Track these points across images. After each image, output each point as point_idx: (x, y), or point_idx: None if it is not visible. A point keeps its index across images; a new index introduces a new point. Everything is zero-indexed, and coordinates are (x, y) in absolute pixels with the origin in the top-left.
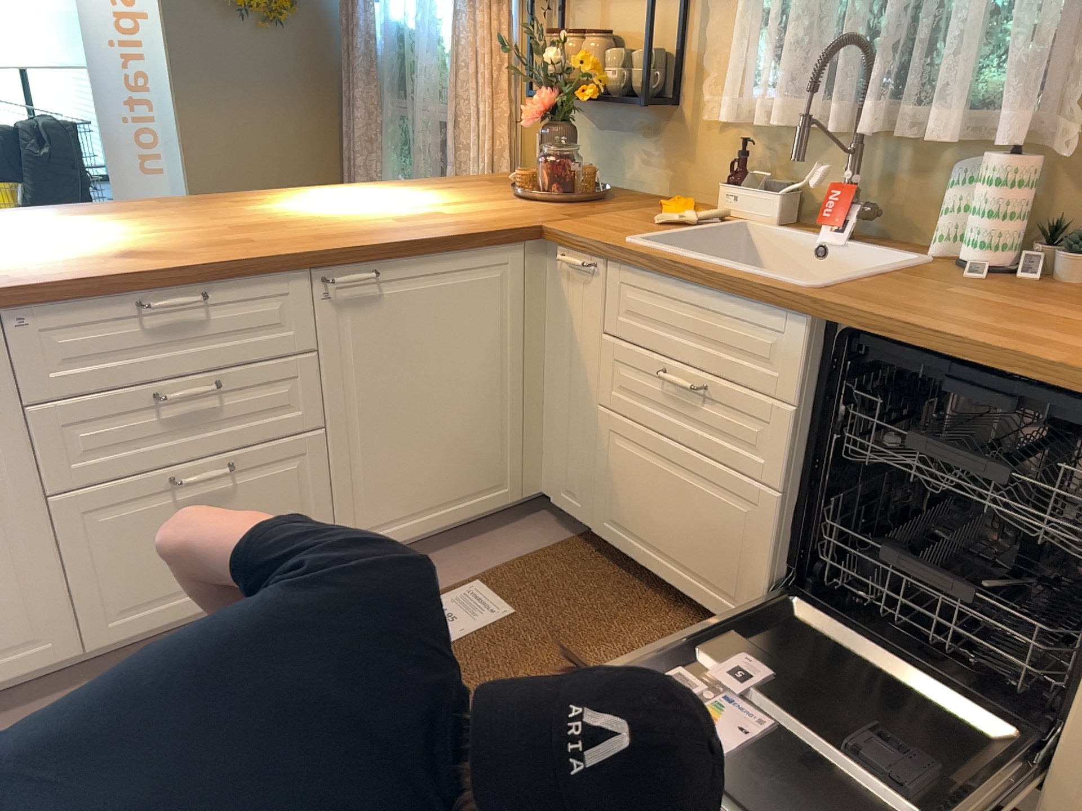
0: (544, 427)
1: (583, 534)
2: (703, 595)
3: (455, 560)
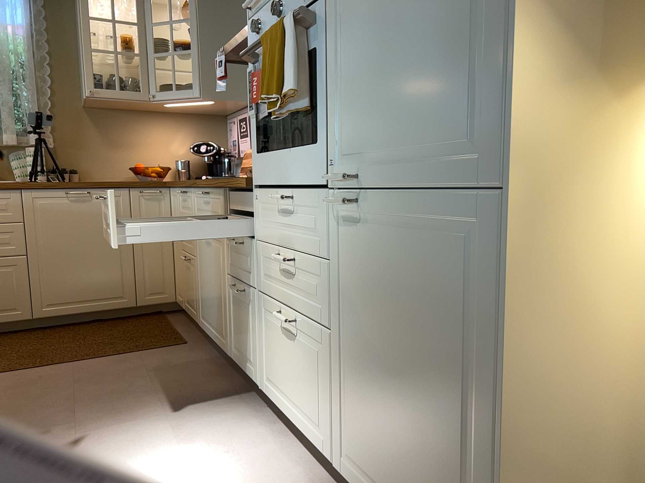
0: None
1: None
2: None
3: None
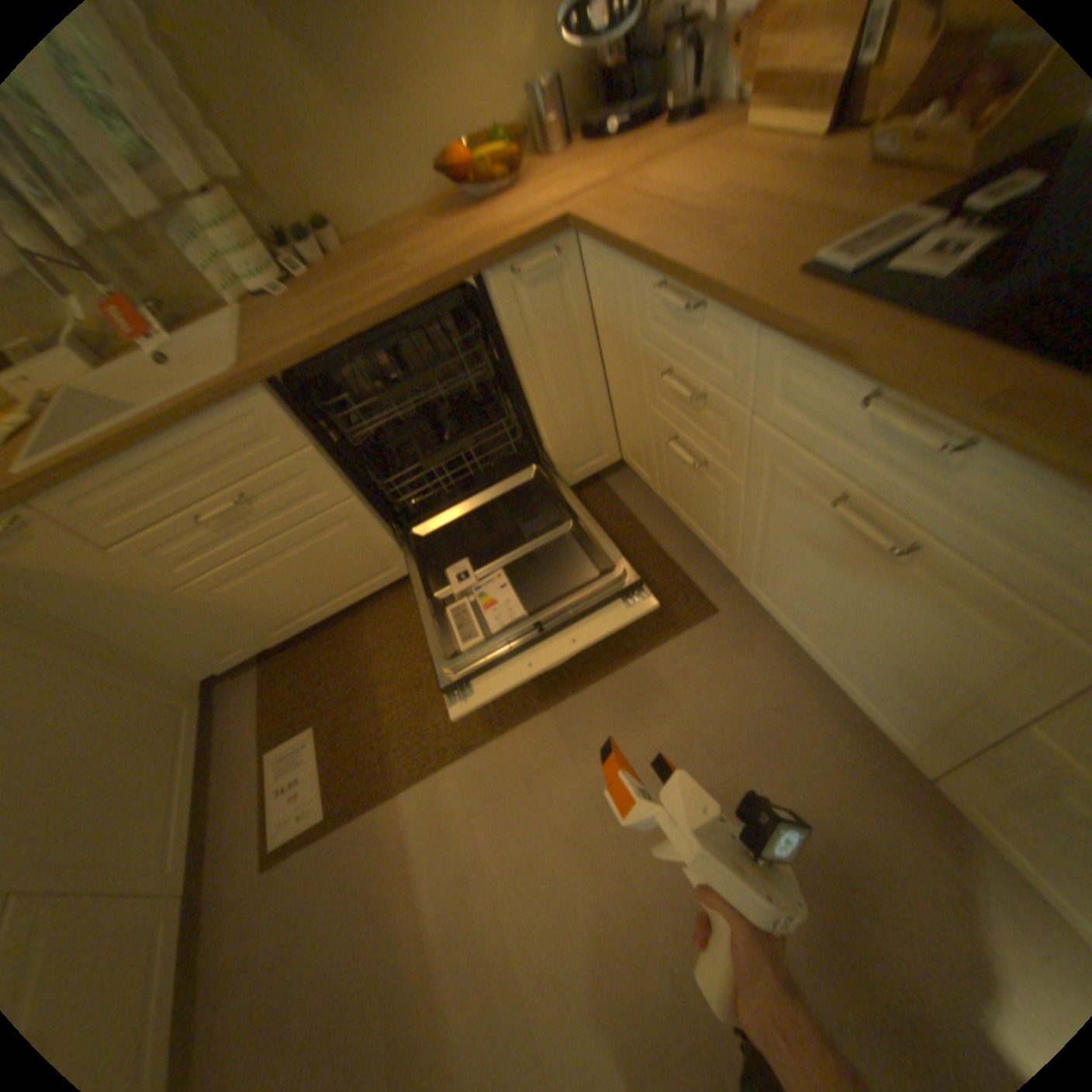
0: (144, 653)
1: (258, 660)
2: (369, 588)
3: (228, 774)
